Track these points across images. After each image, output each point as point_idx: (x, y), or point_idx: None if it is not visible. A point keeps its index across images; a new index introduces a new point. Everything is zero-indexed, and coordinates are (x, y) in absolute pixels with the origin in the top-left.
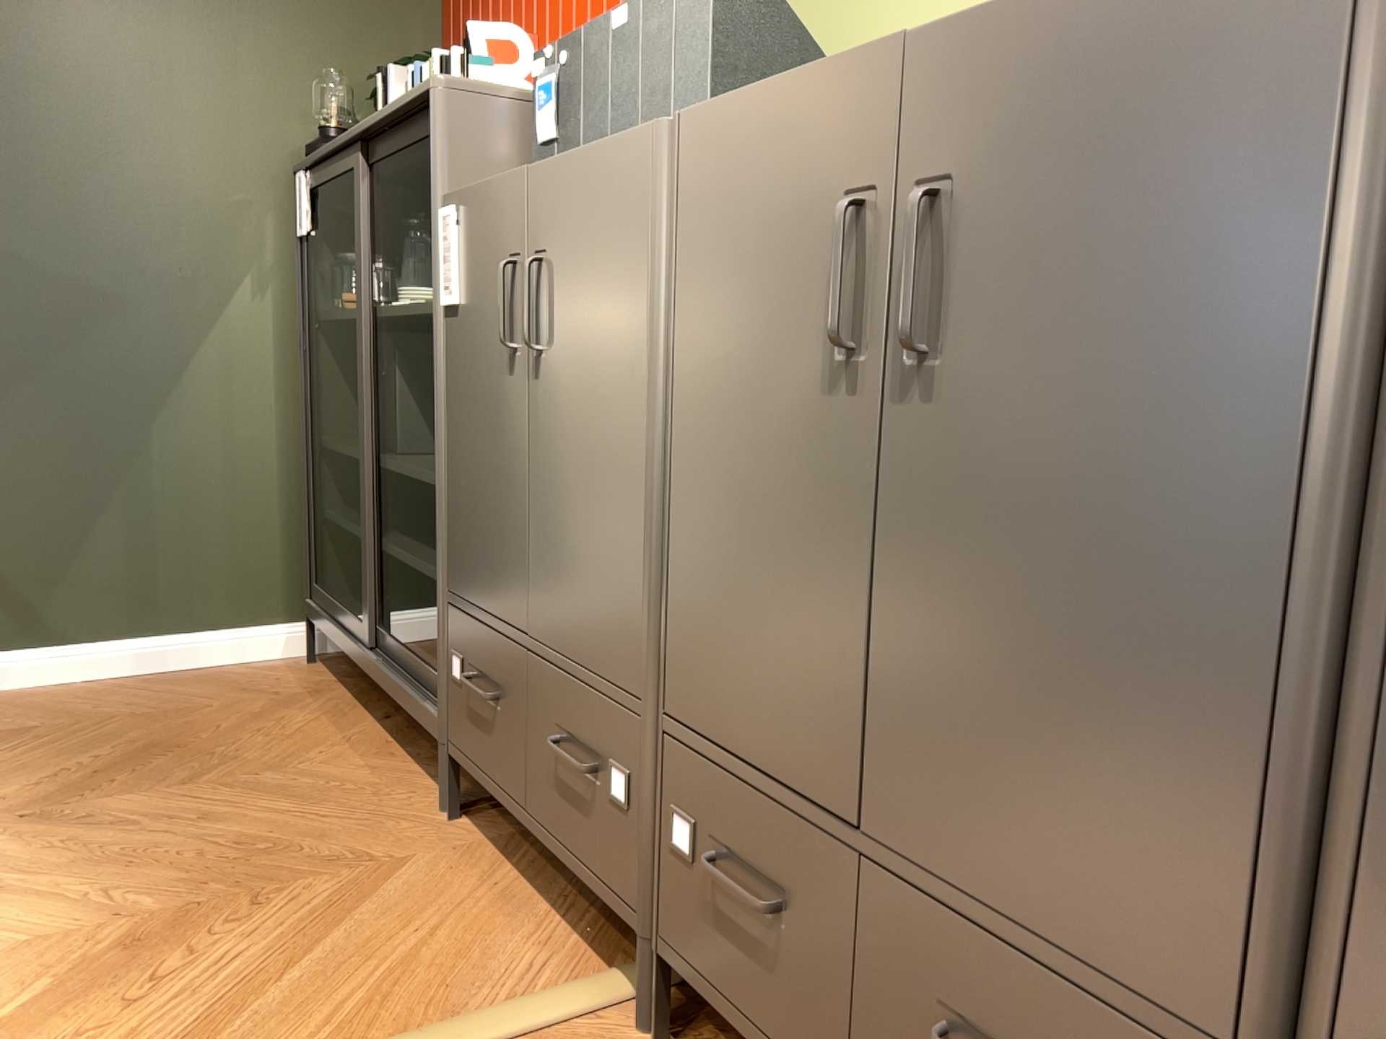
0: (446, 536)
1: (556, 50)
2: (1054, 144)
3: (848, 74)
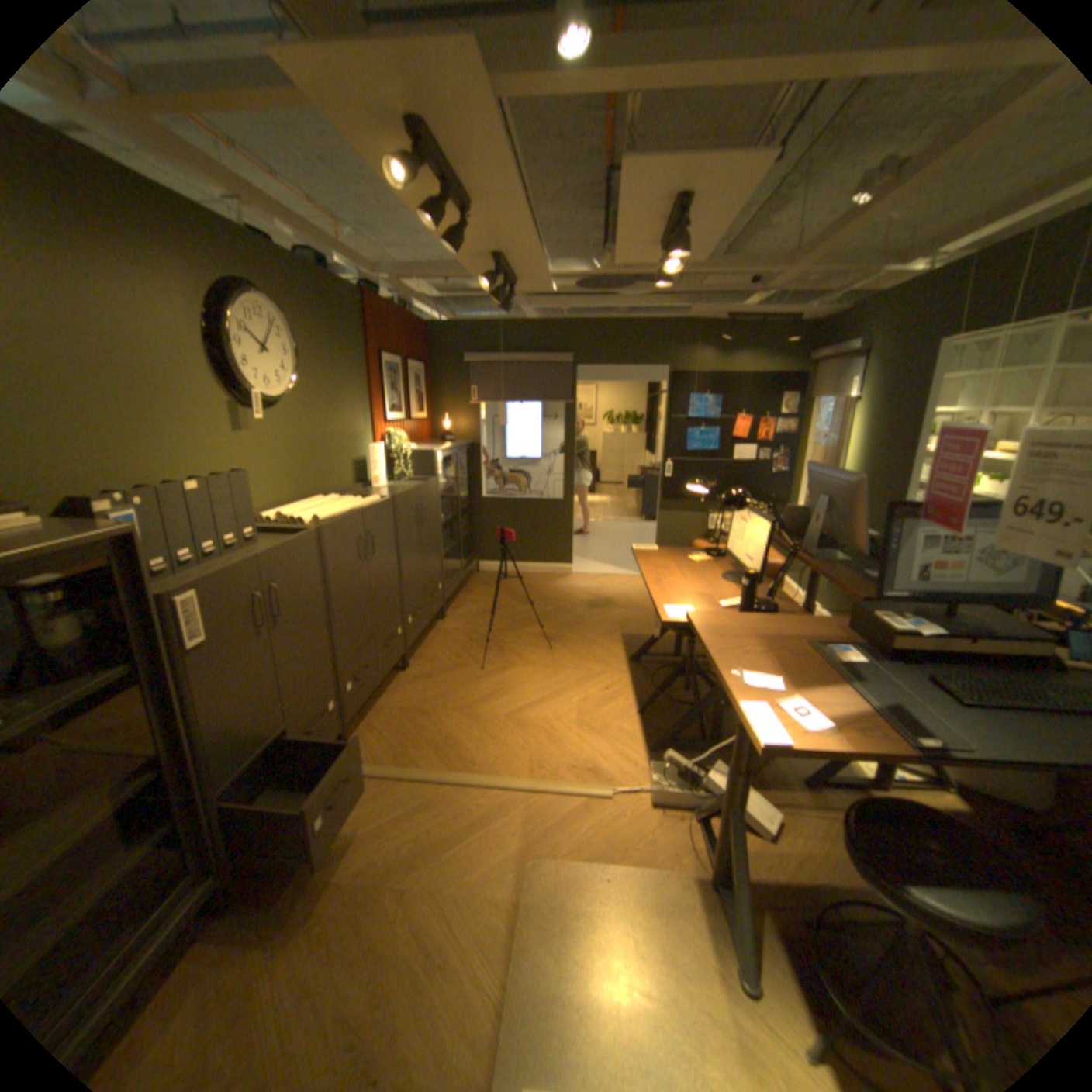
0: (208, 768)
1: (123, 493)
2: (378, 524)
3: (356, 516)
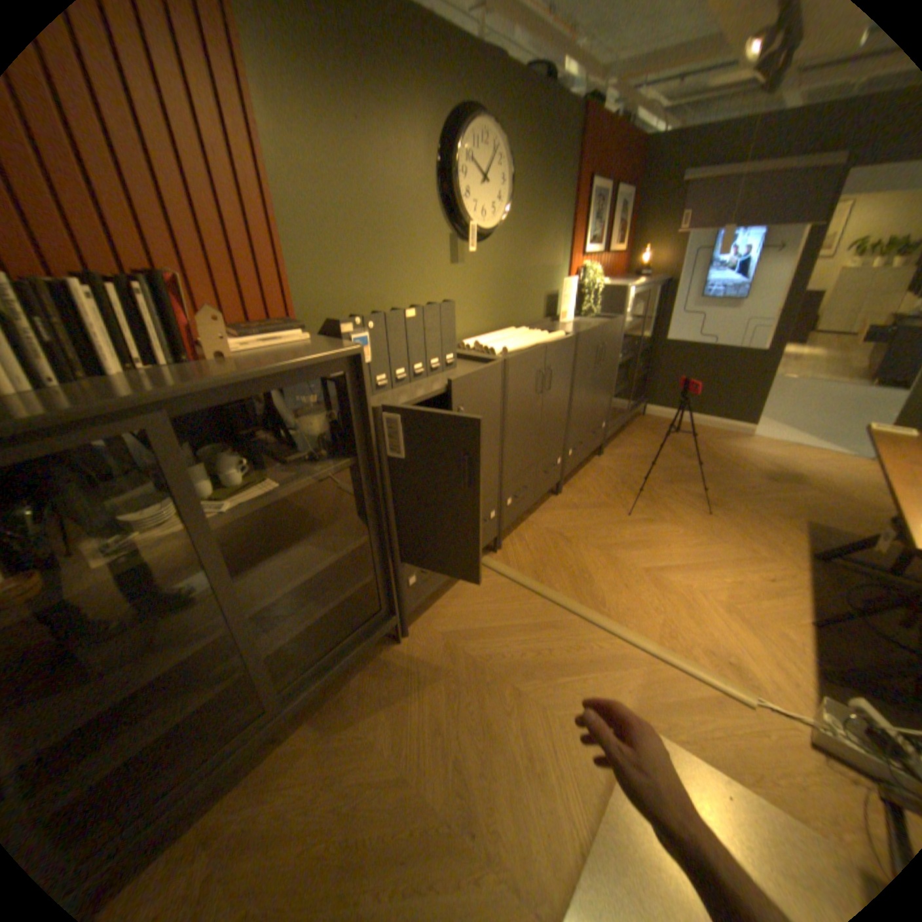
0: (399, 544)
1: (362, 318)
2: (559, 360)
3: (539, 351)
